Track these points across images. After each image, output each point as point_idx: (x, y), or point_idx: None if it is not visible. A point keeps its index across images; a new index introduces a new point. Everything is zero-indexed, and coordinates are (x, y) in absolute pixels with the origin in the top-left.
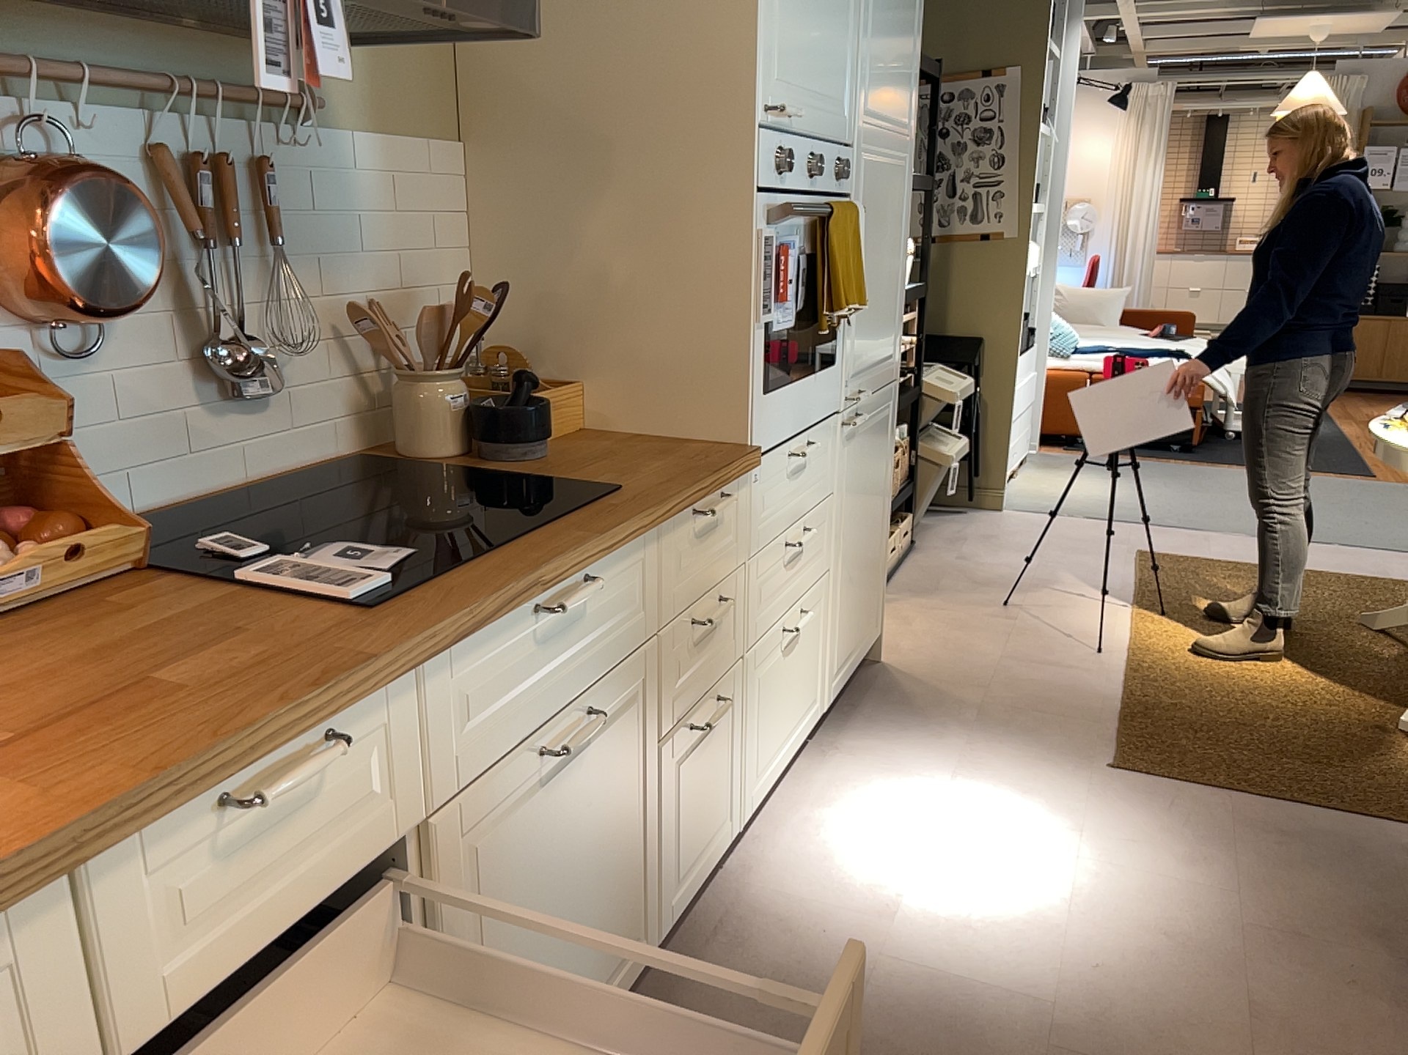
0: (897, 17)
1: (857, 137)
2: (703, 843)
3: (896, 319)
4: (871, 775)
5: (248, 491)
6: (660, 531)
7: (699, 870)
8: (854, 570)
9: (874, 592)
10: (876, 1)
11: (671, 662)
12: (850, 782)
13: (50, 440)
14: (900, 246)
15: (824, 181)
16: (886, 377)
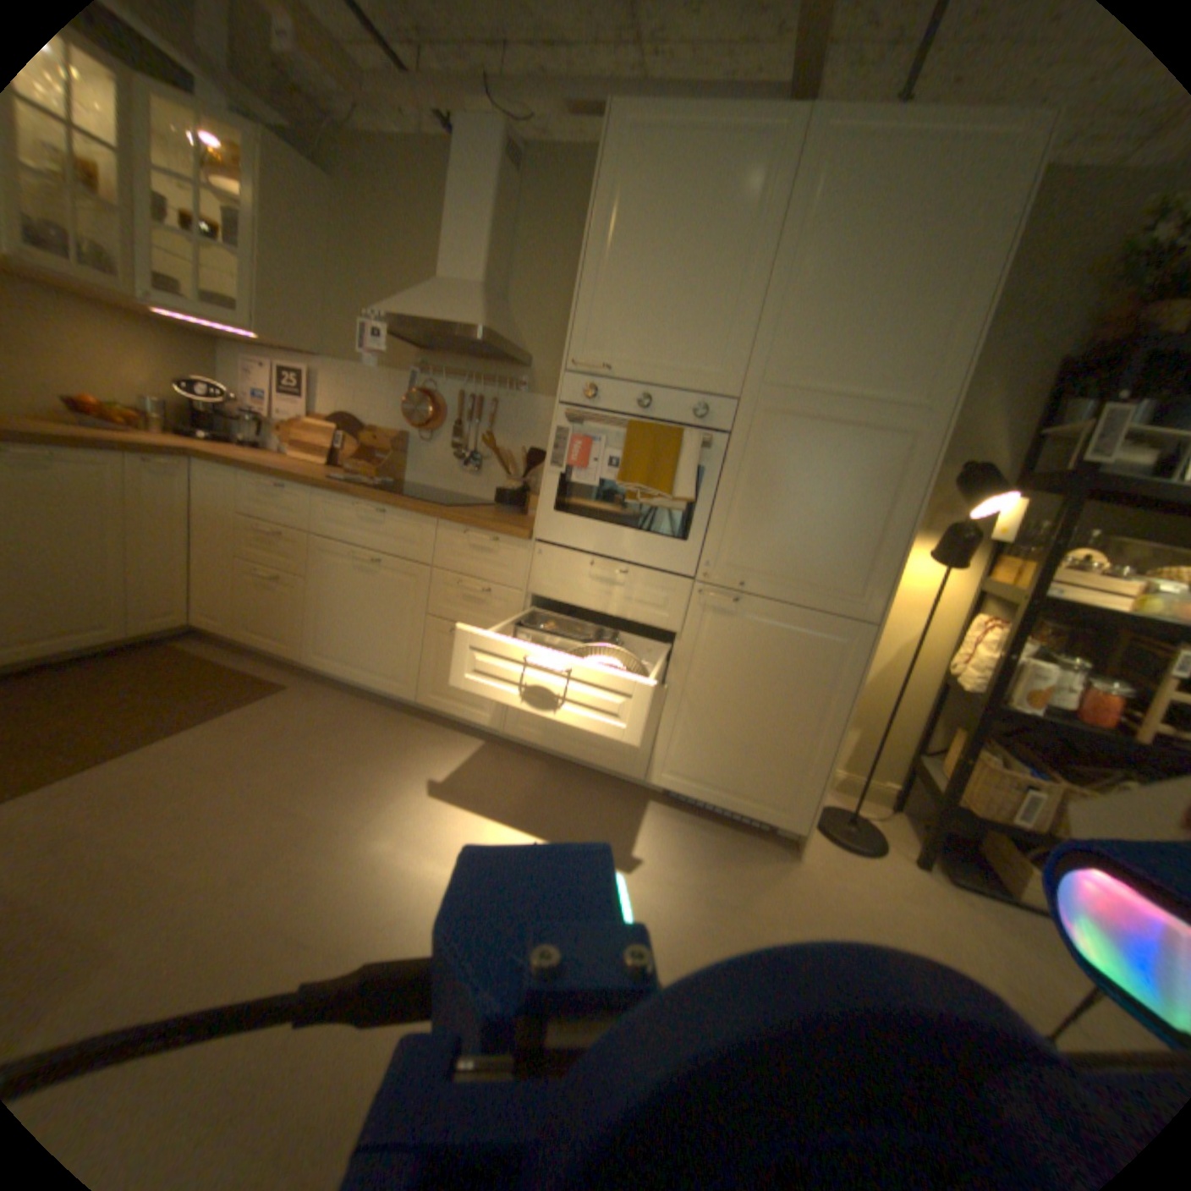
0: (881, 295)
1: (748, 389)
2: (459, 701)
3: (875, 566)
4: (602, 820)
5: (461, 498)
6: (435, 524)
7: (452, 709)
8: (721, 722)
9: (786, 783)
10: (807, 287)
11: (439, 588)
12: (589, 808)
13: (386, 449)
14: (896, 501)
15: (668, 410)
16: (832, 605)
